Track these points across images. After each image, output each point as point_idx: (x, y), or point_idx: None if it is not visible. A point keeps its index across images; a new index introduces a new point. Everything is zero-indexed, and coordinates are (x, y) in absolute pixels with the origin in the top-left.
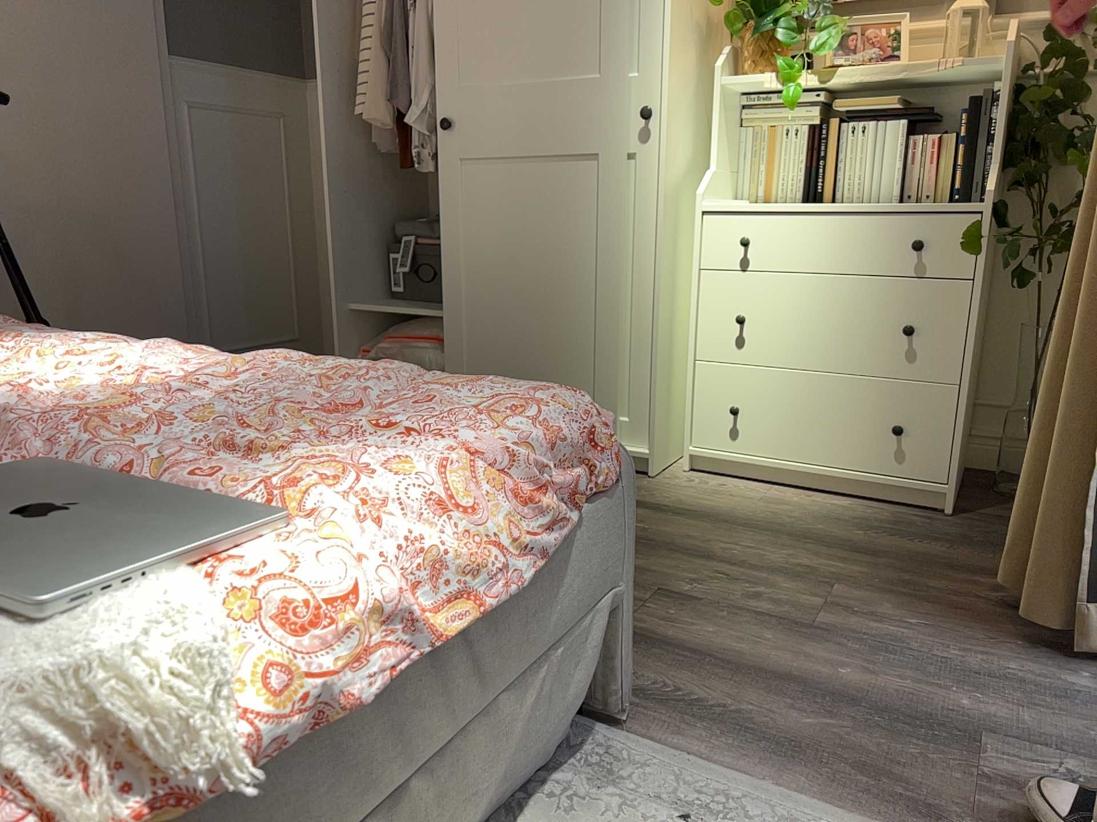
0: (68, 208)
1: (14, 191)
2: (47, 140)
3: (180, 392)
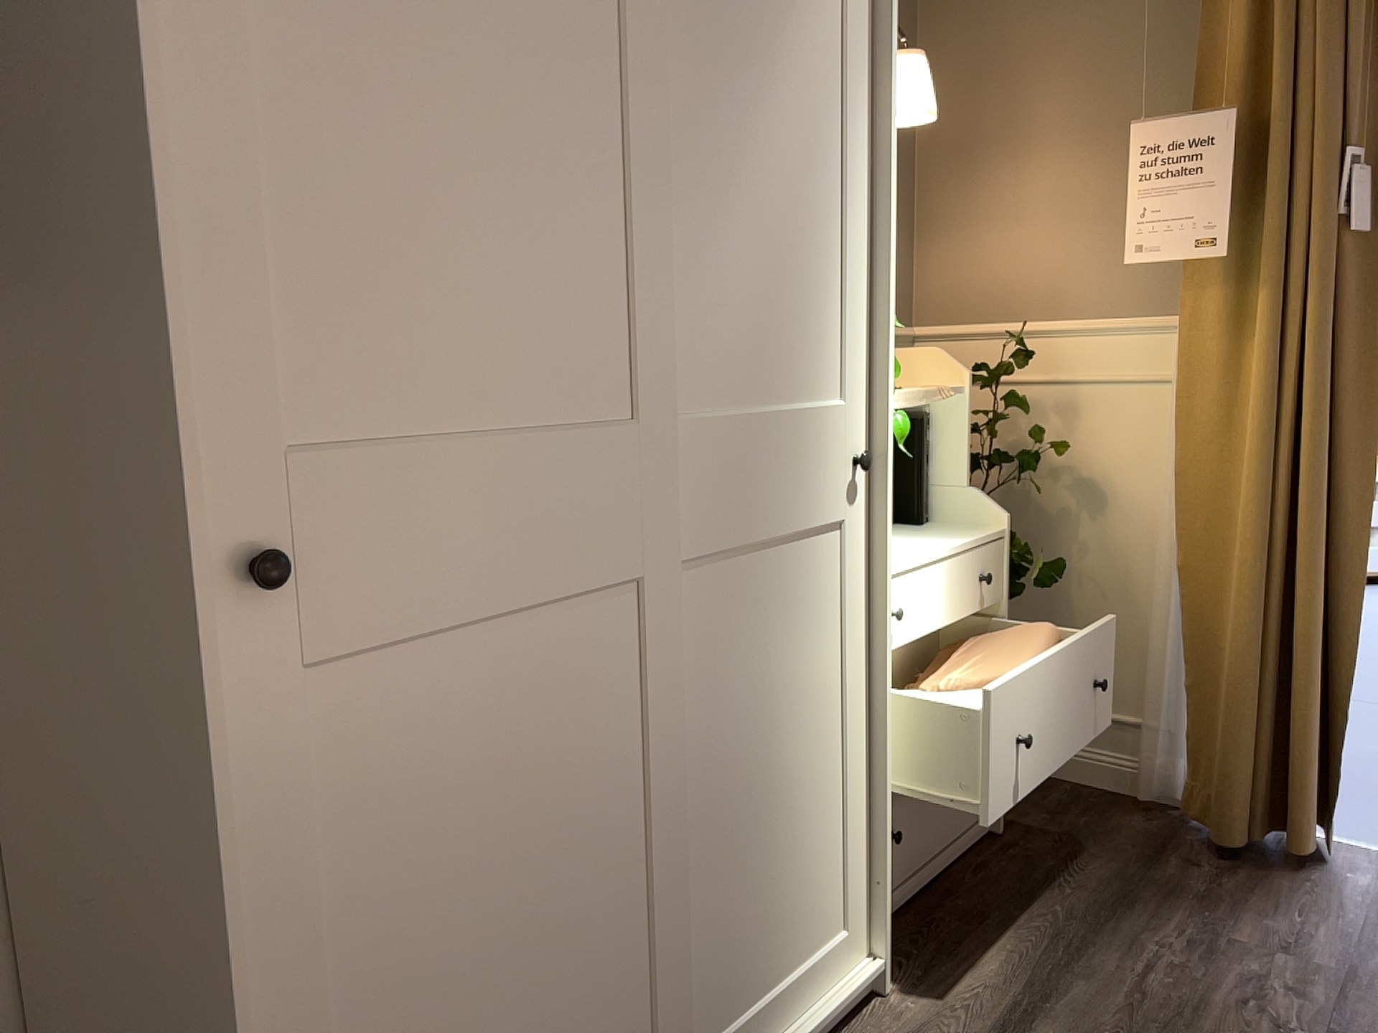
0: None
1: None
2: None
3: None
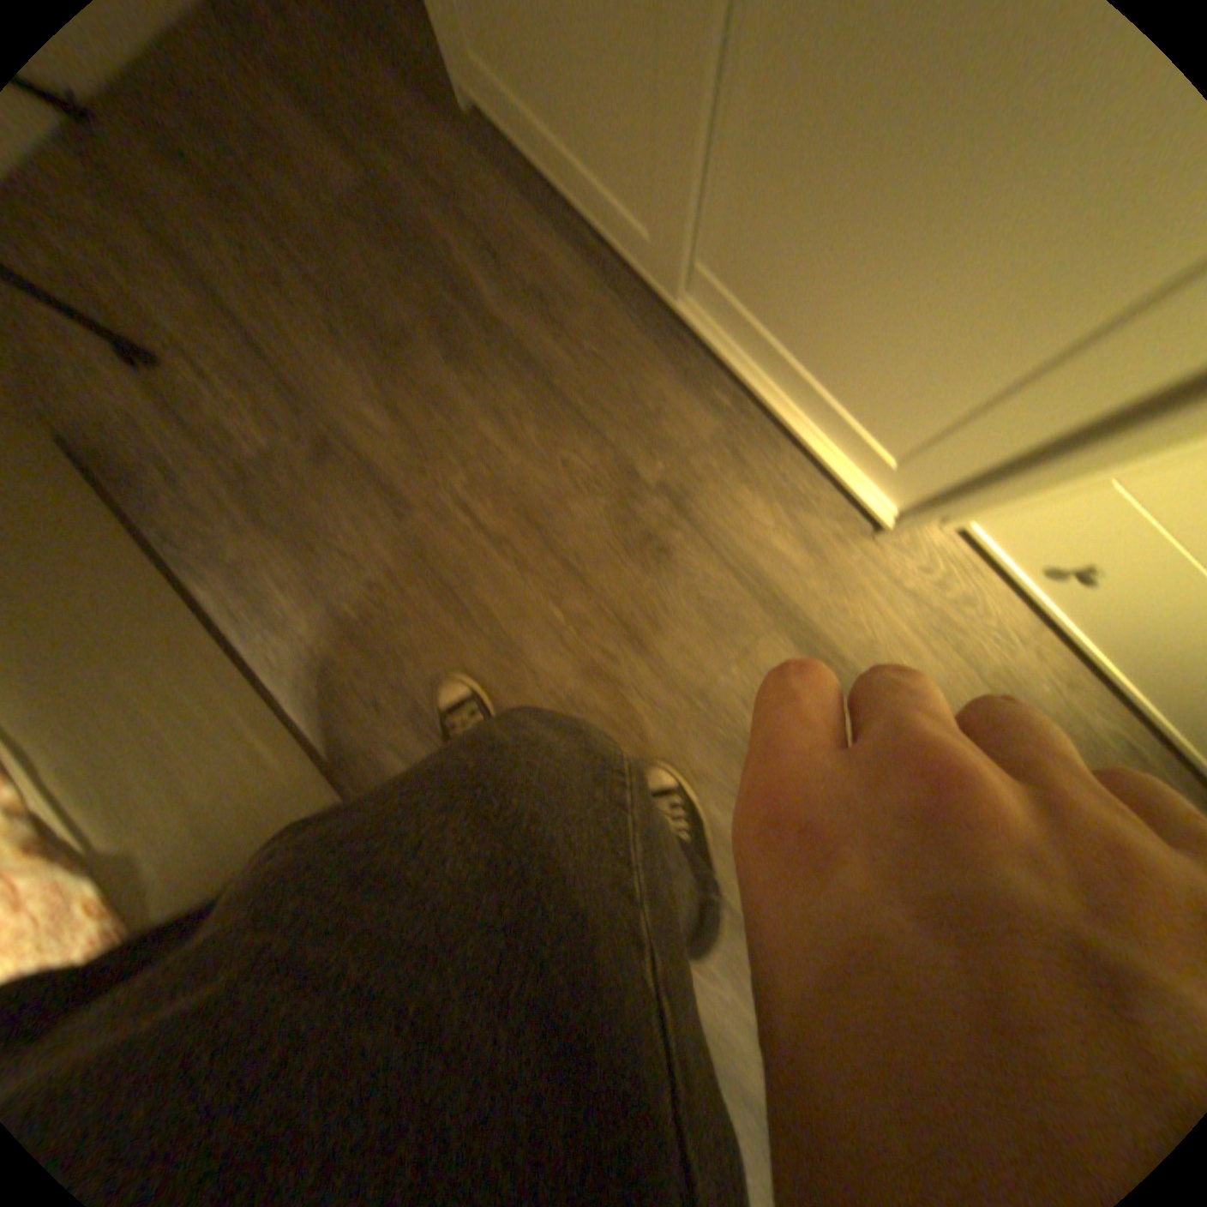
0: None
1: None
2: None
3: None
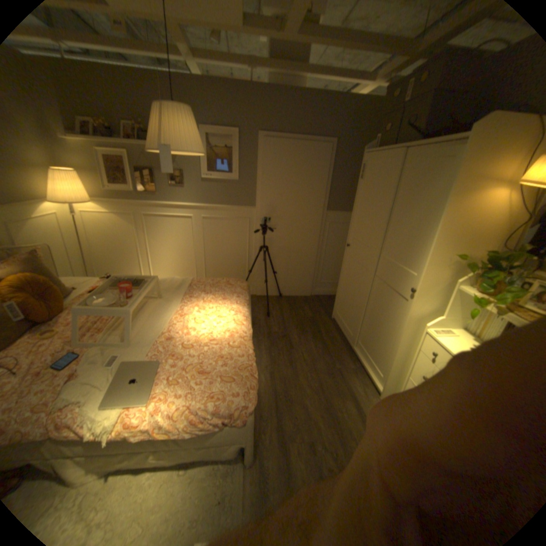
0: (290, 248)
1: (279, 244)
2: (288, 233)
3: (207, 344)
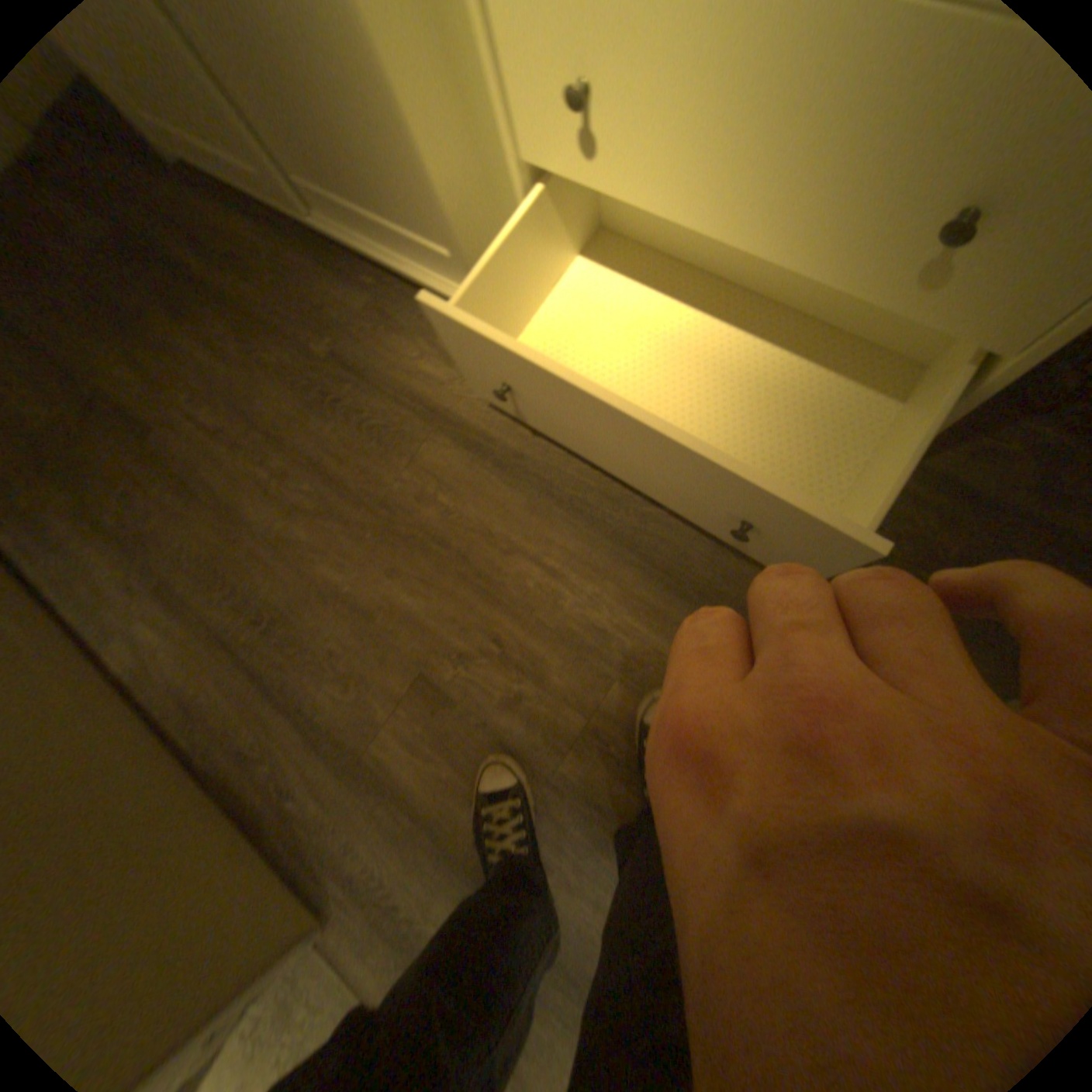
0: None
1: None
2: None
3: None
